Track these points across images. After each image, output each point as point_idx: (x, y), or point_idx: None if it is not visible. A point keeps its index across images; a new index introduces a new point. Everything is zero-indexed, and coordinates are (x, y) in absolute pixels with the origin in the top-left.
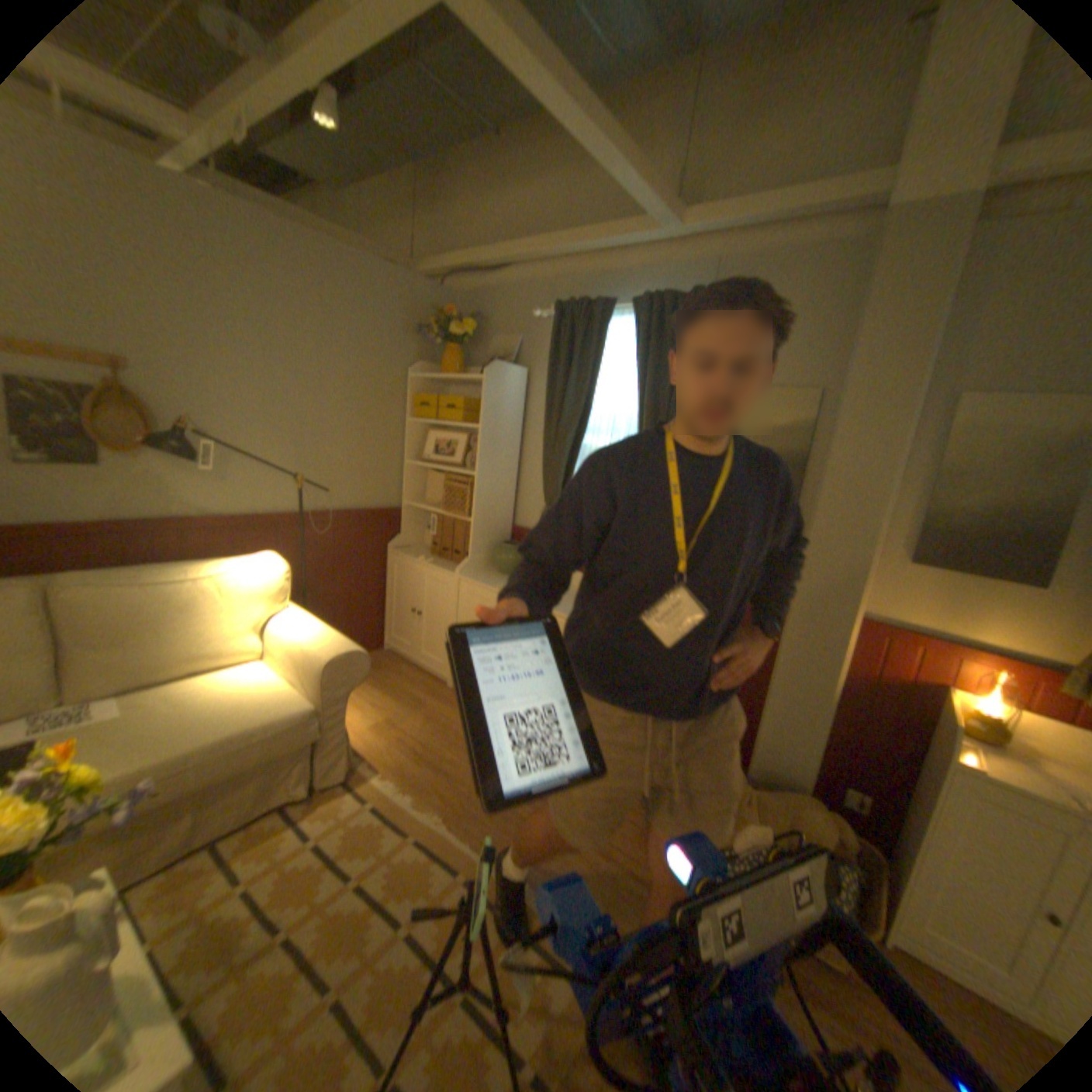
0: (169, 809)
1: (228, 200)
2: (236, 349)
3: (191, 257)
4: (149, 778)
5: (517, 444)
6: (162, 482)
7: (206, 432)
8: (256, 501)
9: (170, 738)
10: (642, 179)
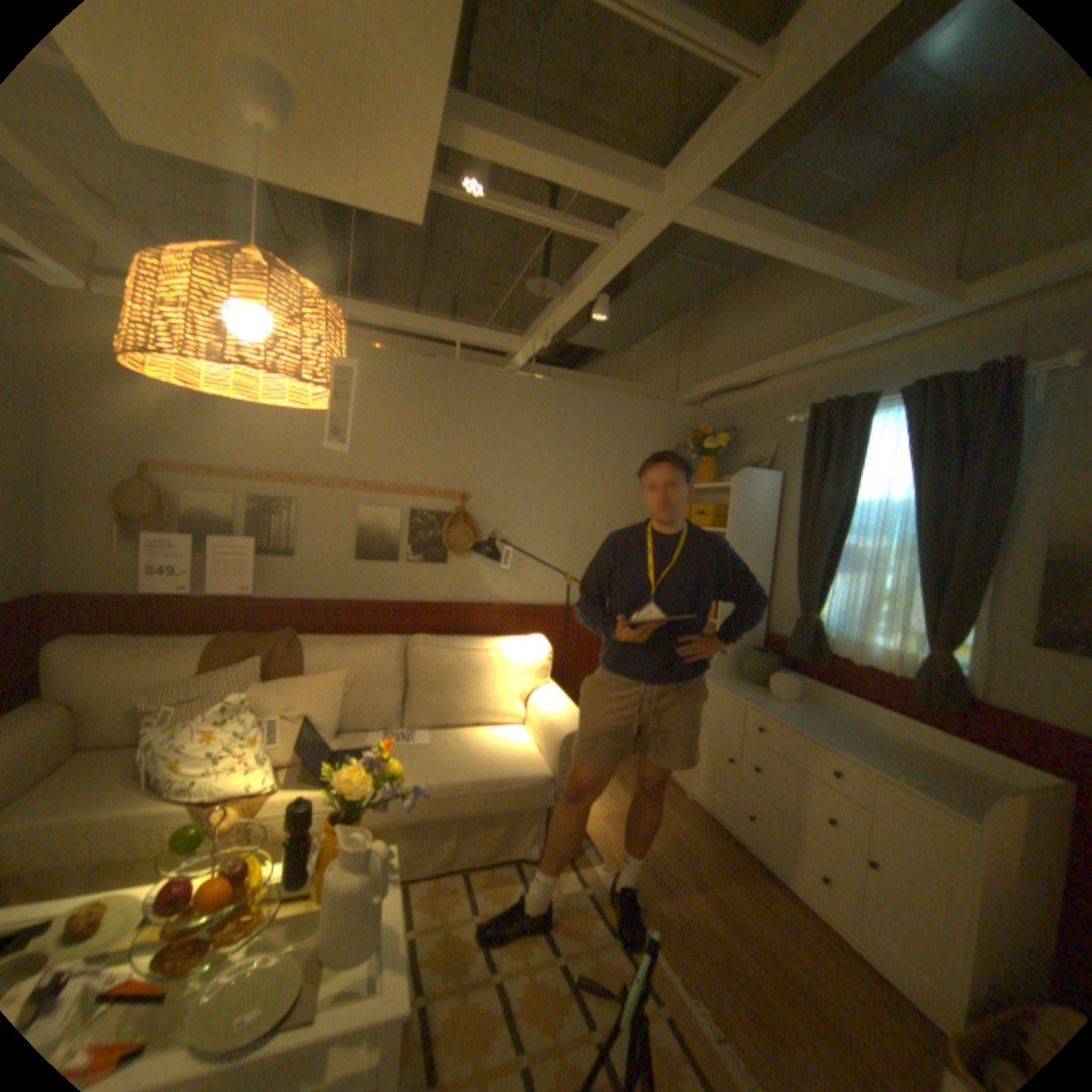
0: (443, 827)
1: (539, 382)
2: (534, 481)
3: (513, 423)
4: (434, 795)
5: (771, 547)
6: (479, 577)
7: (509, 541)
8: (536, 594)
9: (452, 769)
10: (892, 276)
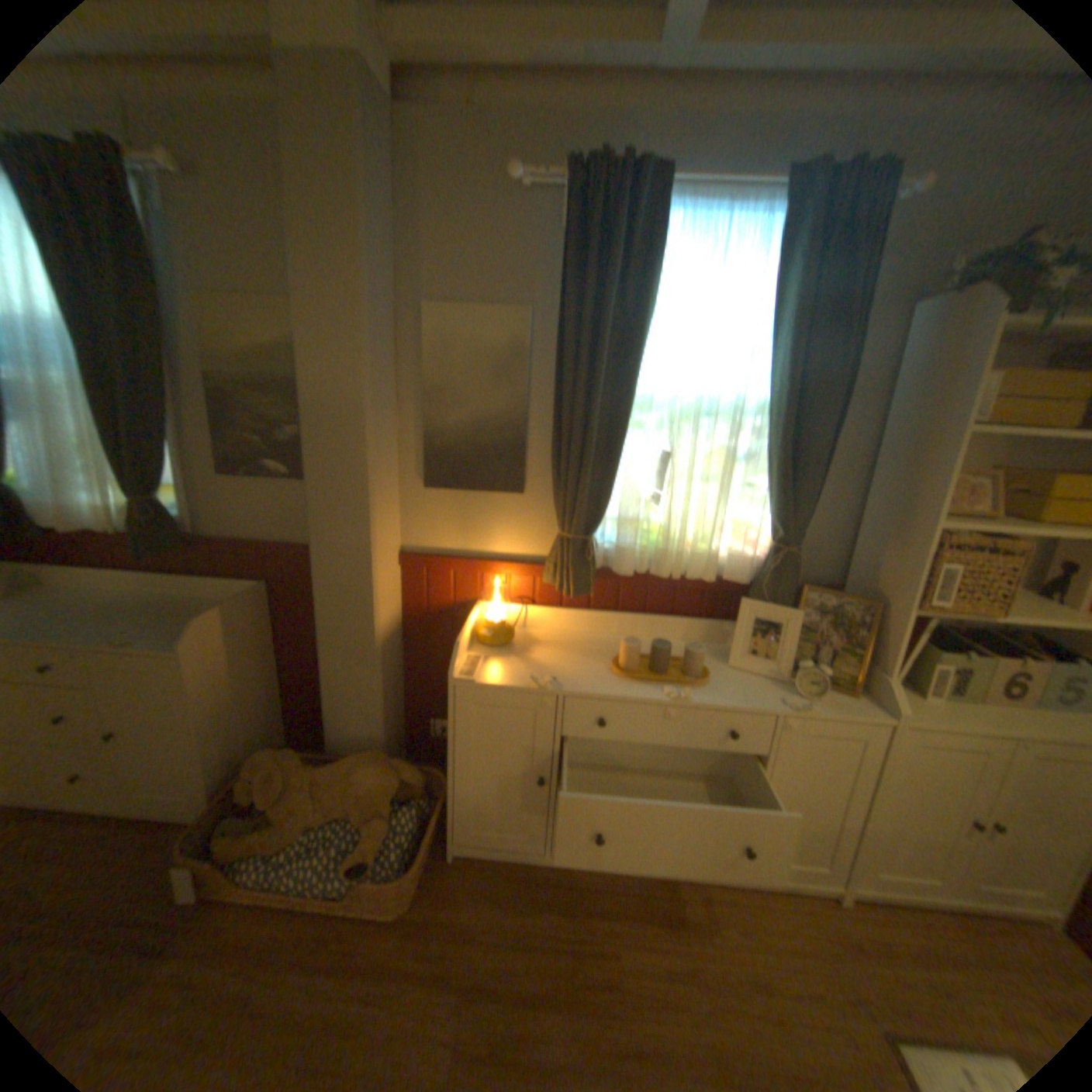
0: None
1: None
2: None
3: None
4: None
5: None
6: None
7: None
8: None
9: None
10: None
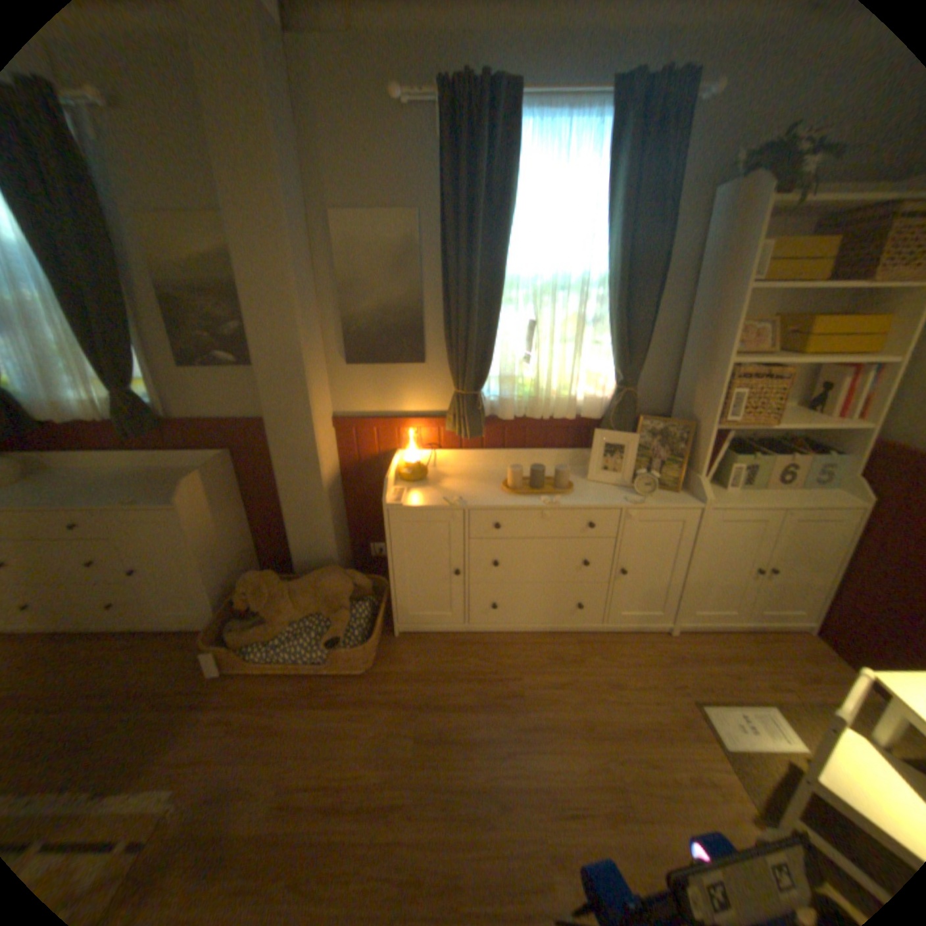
0: None
1: None
2: None
3: None
4: None
5: None
6: None
7: None
8: None
9: None
10: None
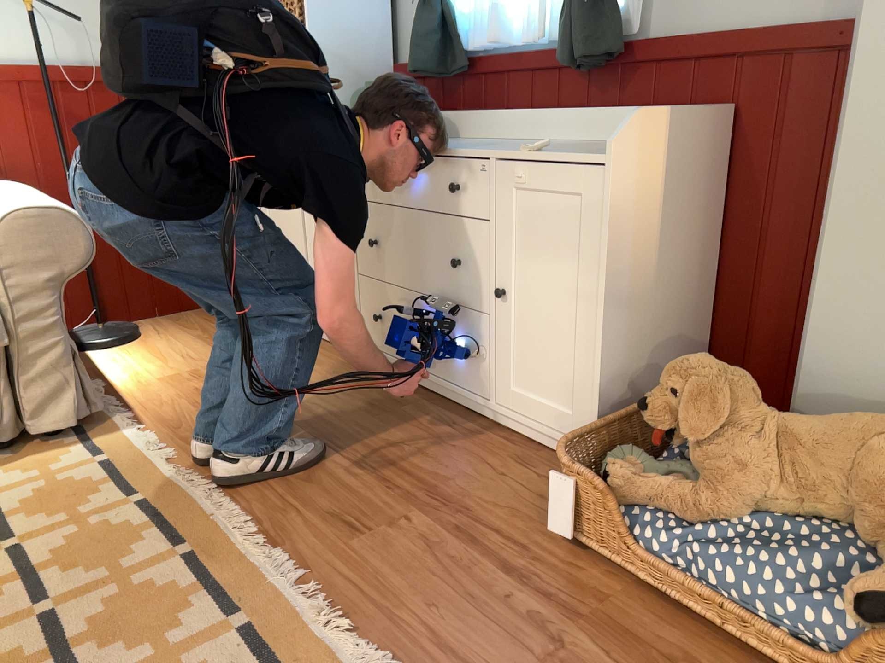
0: None
1: None
2: None
3: None
4: None
5: None
6: None
7: None
8: None
9: None
10: None
